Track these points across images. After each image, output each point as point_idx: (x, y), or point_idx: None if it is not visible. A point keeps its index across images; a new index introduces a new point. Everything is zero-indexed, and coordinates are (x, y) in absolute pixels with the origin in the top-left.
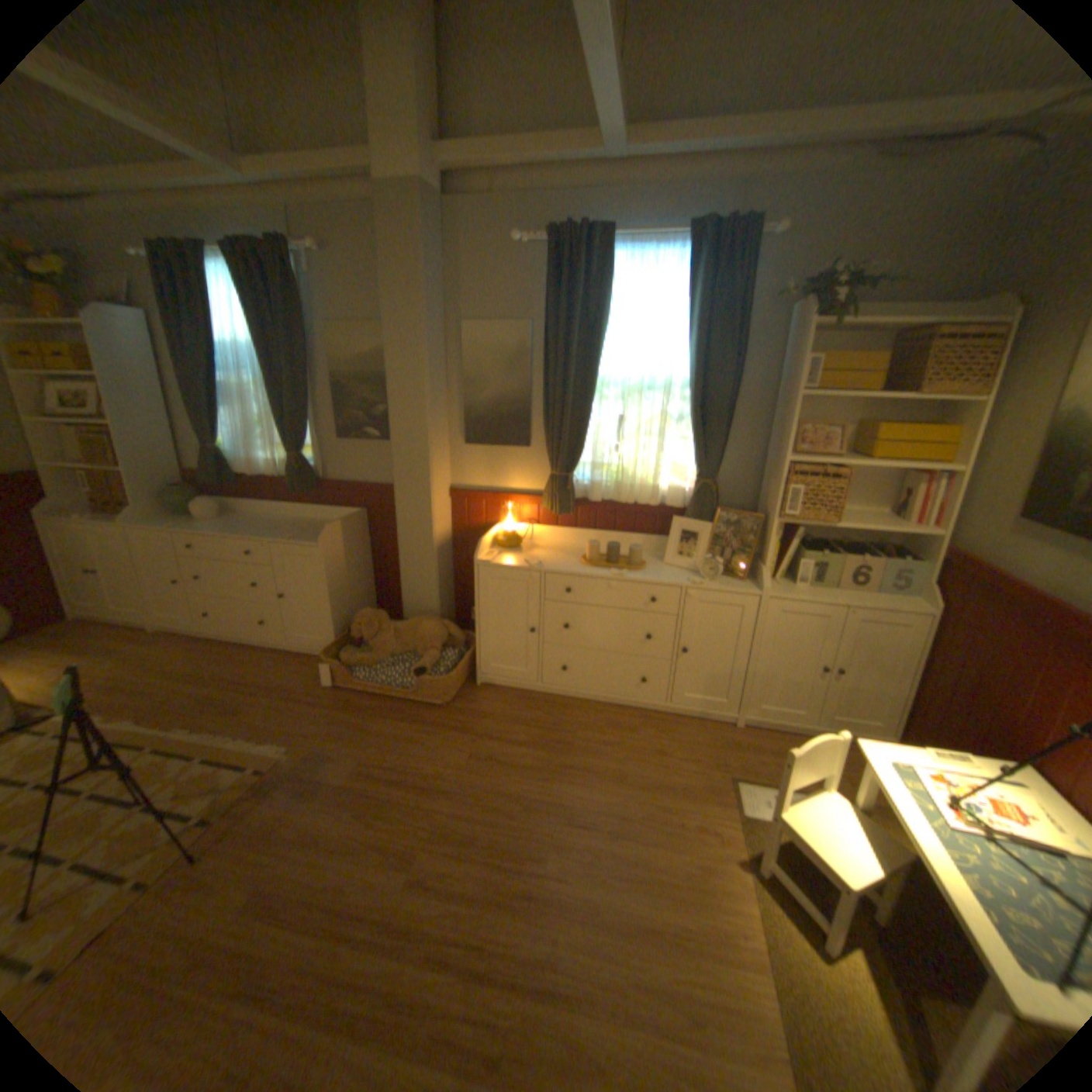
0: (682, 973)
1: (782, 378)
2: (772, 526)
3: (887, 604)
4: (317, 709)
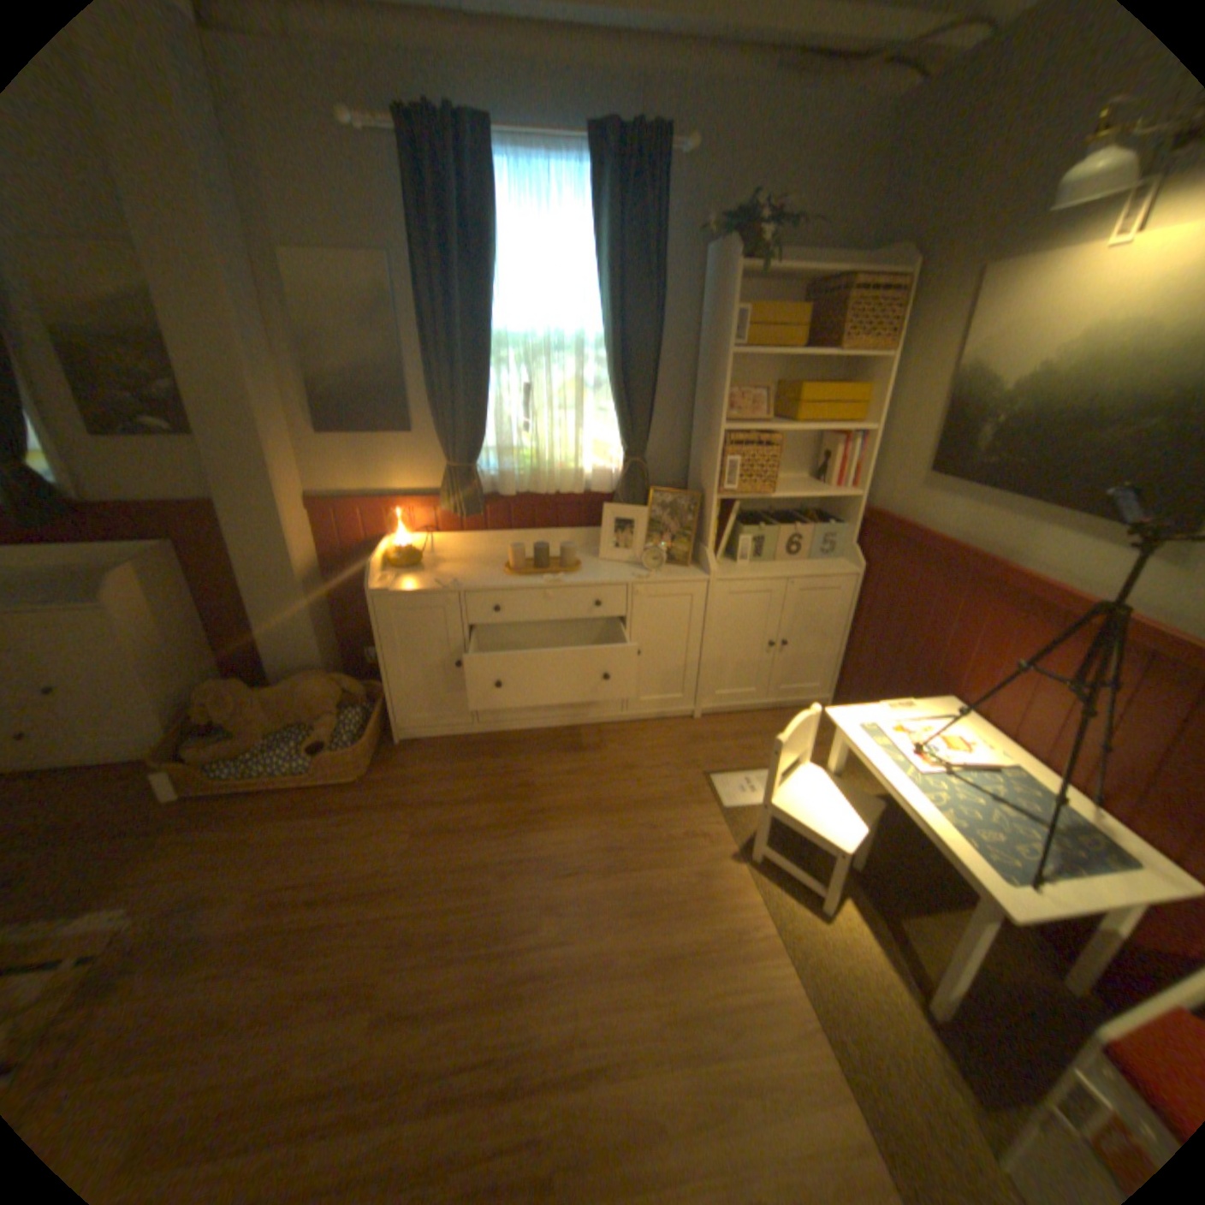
0: (709, 989)
1: (702, 334)
2: (711, 504)
3: (818, 570)
4: (163, 836)
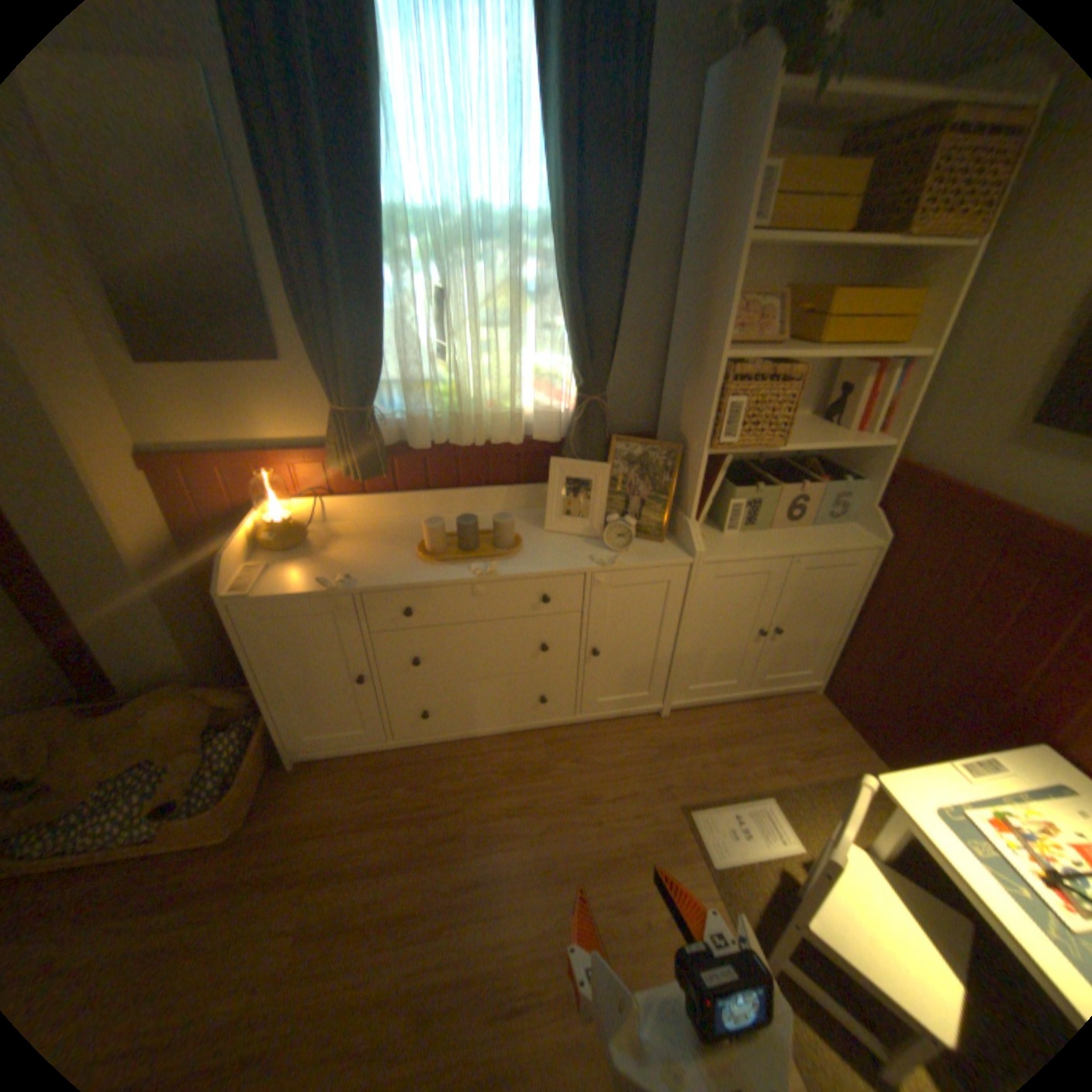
0: None
1: (693, 213)
2: (700, 461)
3: (831, 543)
4: None
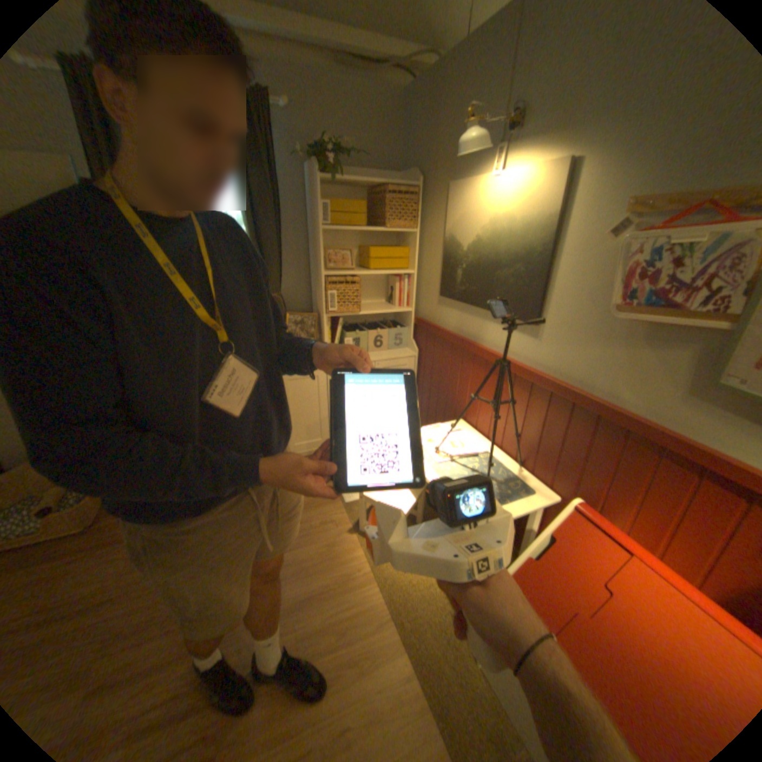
0: (328, 612)
1: (308, 218)
2: (323, 321)
3: (392, 356)
4: None
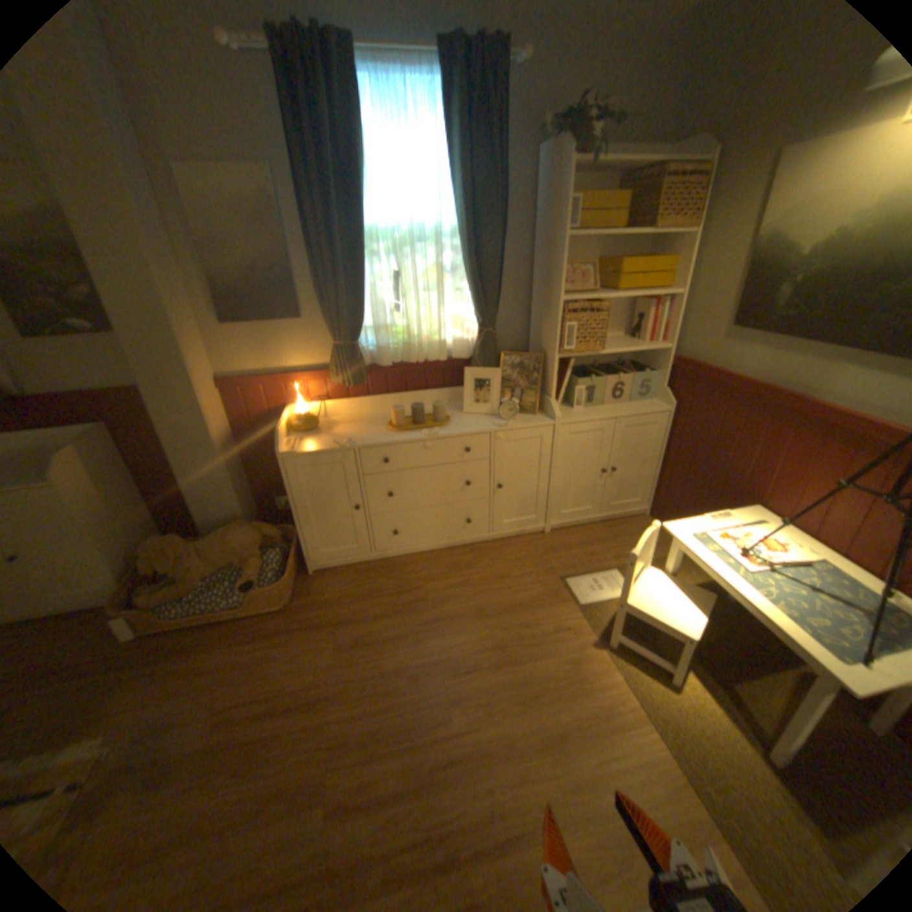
0: (594, 758)
1: (538, 221)
2: (553, 362)
3: (639, 410)
4: (127, 669)
